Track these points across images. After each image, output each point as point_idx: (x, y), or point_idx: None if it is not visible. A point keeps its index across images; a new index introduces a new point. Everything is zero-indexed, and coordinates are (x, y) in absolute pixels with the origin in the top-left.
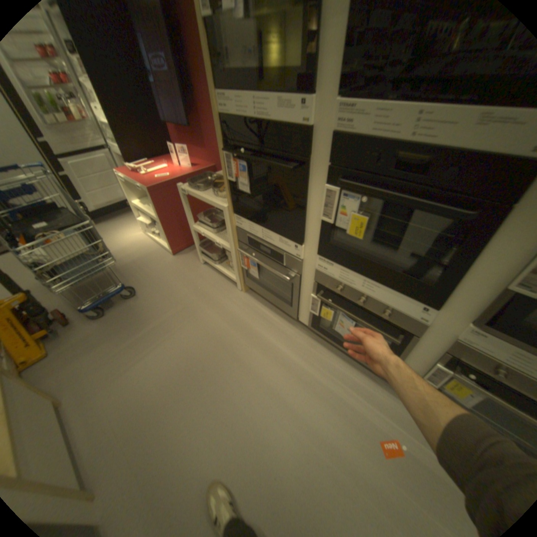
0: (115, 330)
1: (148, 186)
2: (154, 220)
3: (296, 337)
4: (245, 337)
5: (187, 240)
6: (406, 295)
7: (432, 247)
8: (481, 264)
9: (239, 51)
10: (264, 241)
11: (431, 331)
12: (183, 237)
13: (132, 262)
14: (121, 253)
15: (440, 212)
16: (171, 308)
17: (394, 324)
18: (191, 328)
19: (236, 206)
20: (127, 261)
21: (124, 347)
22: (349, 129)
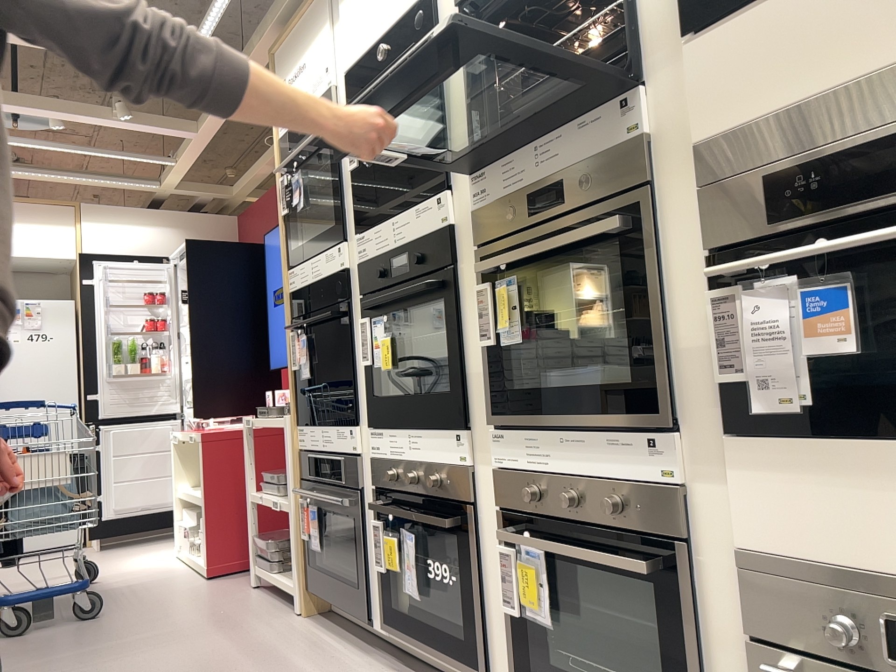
0: (31, 648)
1: (206, 431)
2: (199, 505)
3: (361, 666)
4: (256, 663)
5: (247, 549)
6: (440, 430)
7: (449, 351)
8: (467, 338)
9: (309, 233)
10: (324, 452)
11: (479, 482)
12: (240, 541)
13: (128, 584)
14: (118, 575)
15: (423, 297)
16: (149, 630)
17: (446, 498)
18: (164, 651)
19: (303, 413)
20: (120, 583)
21: (28, 664)
22: (364, 256)
